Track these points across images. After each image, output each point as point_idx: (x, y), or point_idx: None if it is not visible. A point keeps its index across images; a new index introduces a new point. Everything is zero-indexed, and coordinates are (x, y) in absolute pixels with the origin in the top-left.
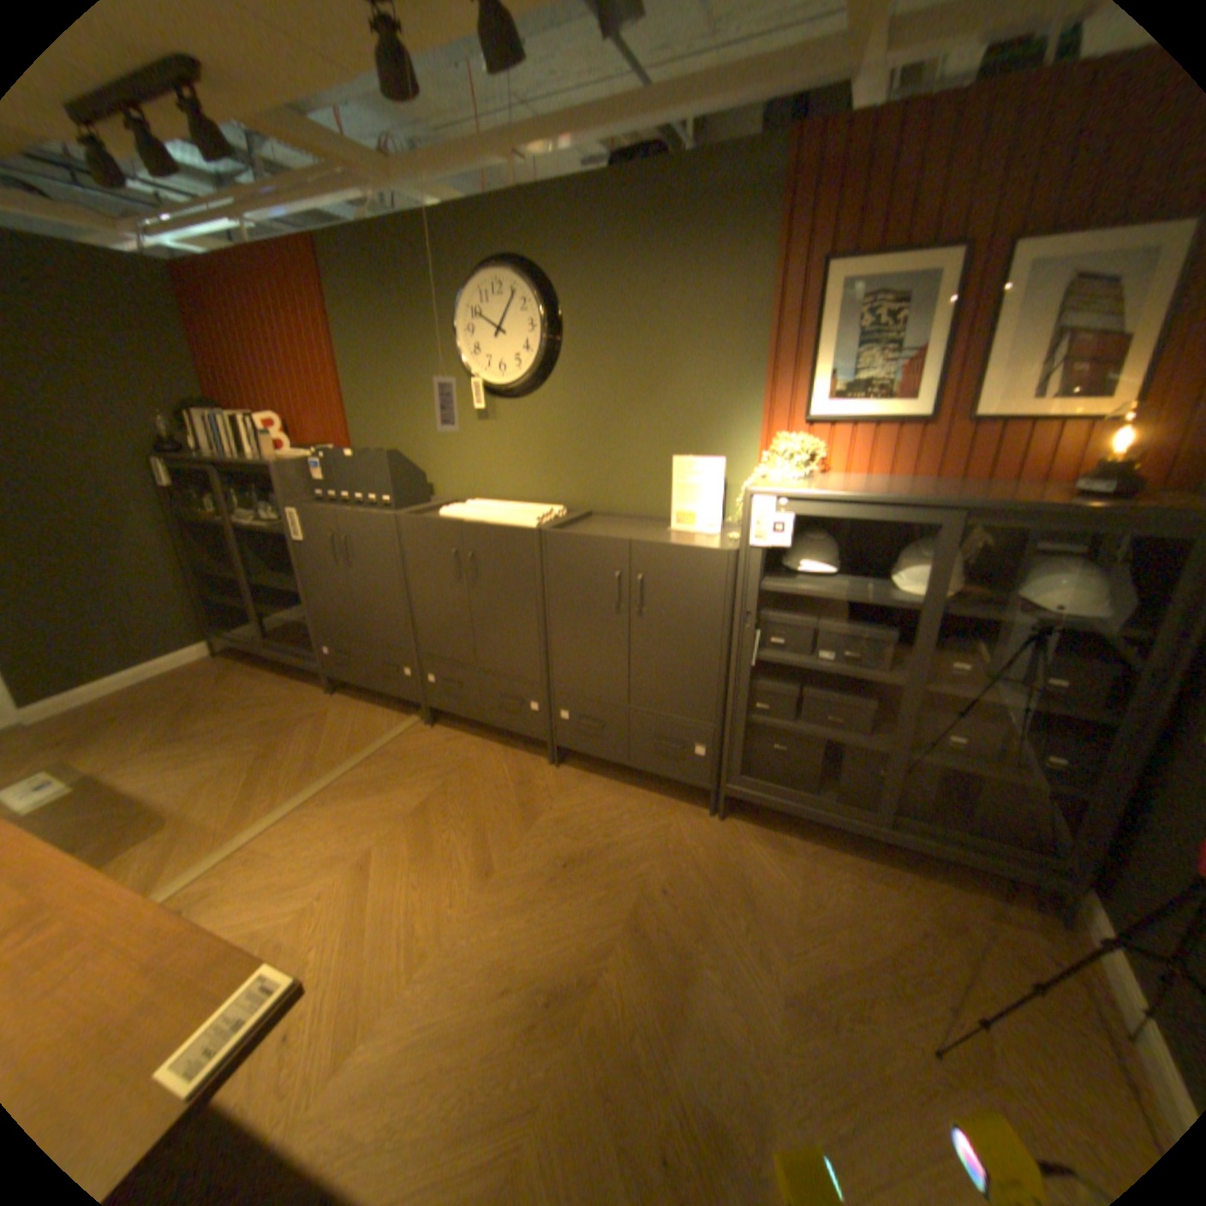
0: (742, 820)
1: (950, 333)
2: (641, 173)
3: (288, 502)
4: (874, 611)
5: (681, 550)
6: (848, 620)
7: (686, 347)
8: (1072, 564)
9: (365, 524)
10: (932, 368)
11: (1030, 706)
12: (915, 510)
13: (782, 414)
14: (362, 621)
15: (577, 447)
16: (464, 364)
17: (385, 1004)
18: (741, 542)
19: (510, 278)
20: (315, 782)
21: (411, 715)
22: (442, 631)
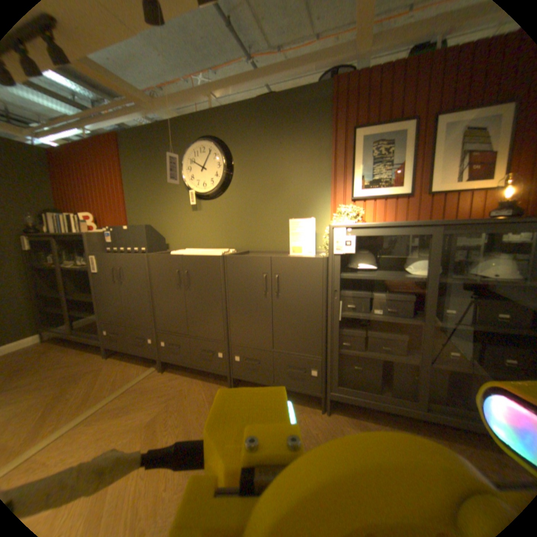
0: (340, 413)
1: (415, 154)
2: (268, 97)
3: (91, 253)
4: (398, 287)
5: (298, 258)
6: (387, 291)
7: (292, 170)
8: (496, 253)
9: (130, 260)
10: (409, 170)
11: (492, 329)
12: (418, 227)
13: (340, 196)
14: (126, 314)
15: (241, 220)
16: (186, 183)
17: None
18: (329, 252)
19: (208, 144)
20: (87, 410)
21: (151, 367)
22: (170, 315)
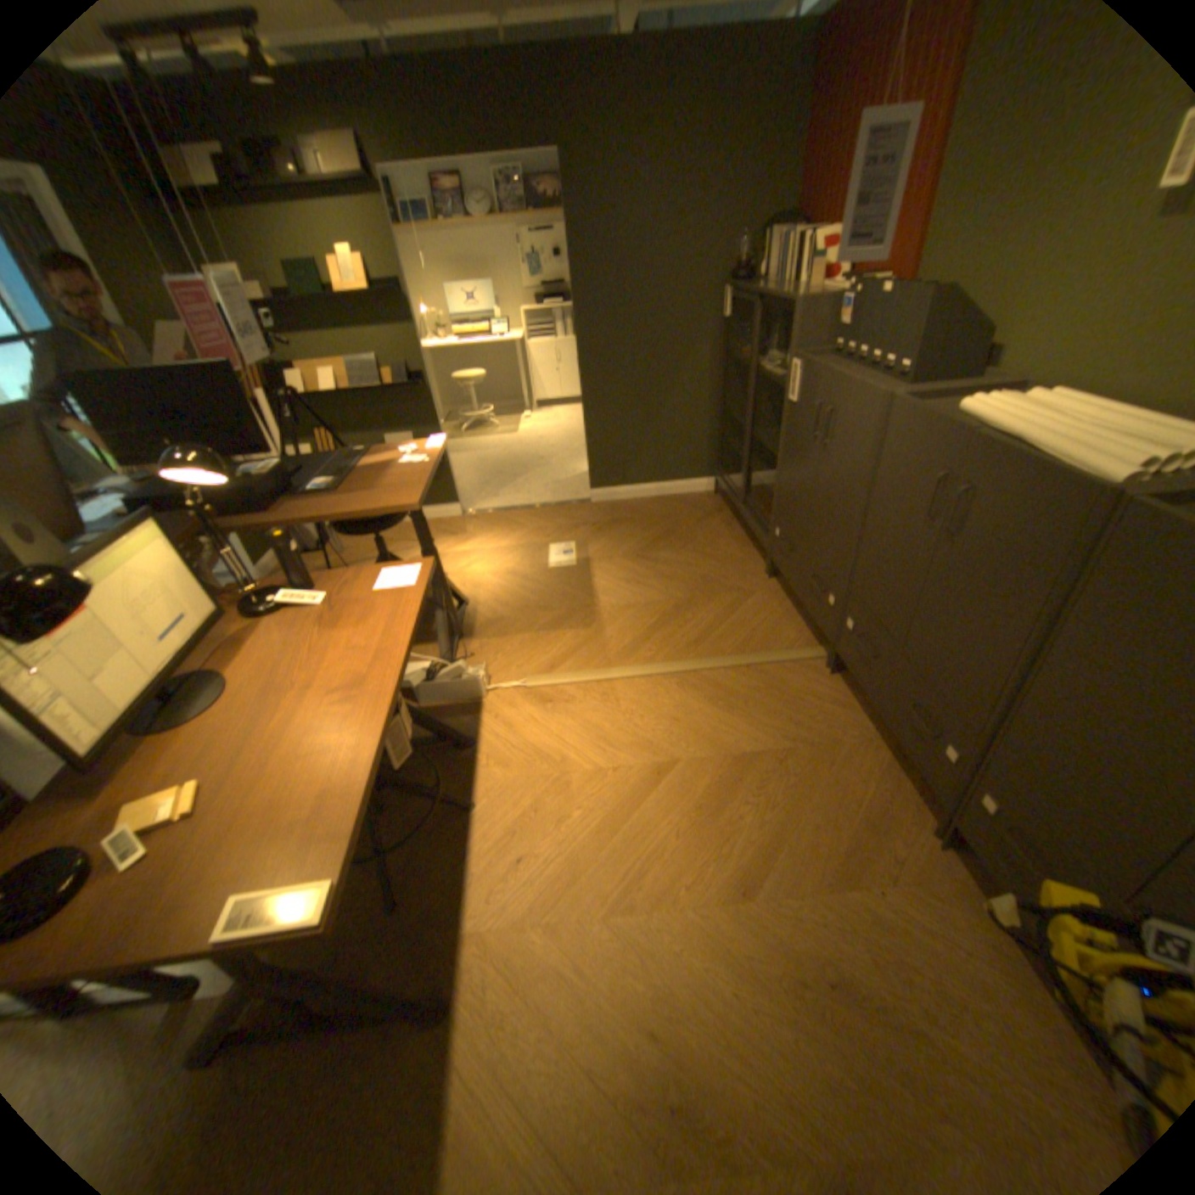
0: None
1: None
2: None
3: (799, 352)
4: None
5: None
6: None
7: None
8: None
9: (854, 399)
10: None
11: None
12: None
13: None
14: (813, 520)
15: None
16: None
17: (577, 916)
18: None
19: None
20: (690, 661)
21: (821, 647)
22: (882, 578)
